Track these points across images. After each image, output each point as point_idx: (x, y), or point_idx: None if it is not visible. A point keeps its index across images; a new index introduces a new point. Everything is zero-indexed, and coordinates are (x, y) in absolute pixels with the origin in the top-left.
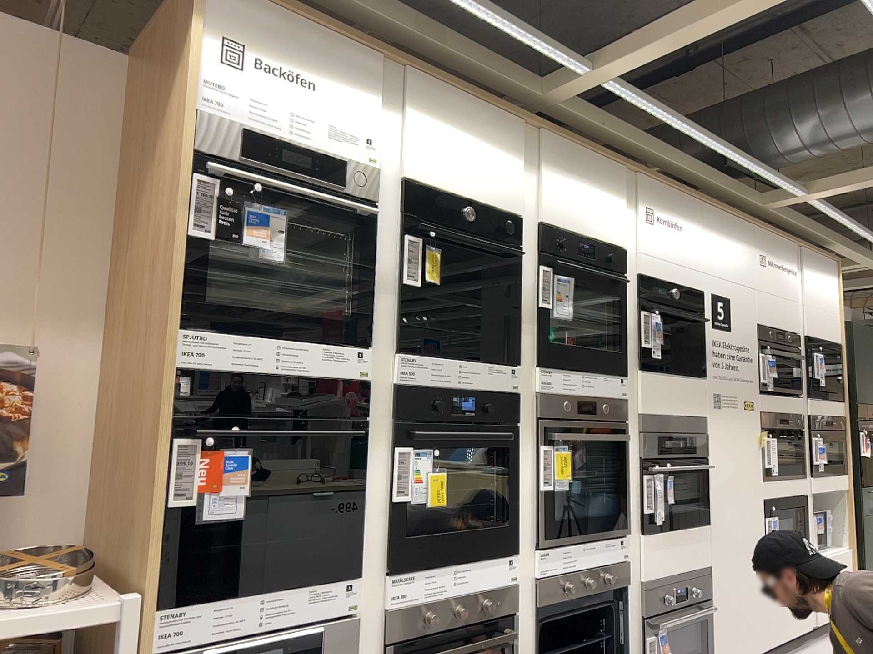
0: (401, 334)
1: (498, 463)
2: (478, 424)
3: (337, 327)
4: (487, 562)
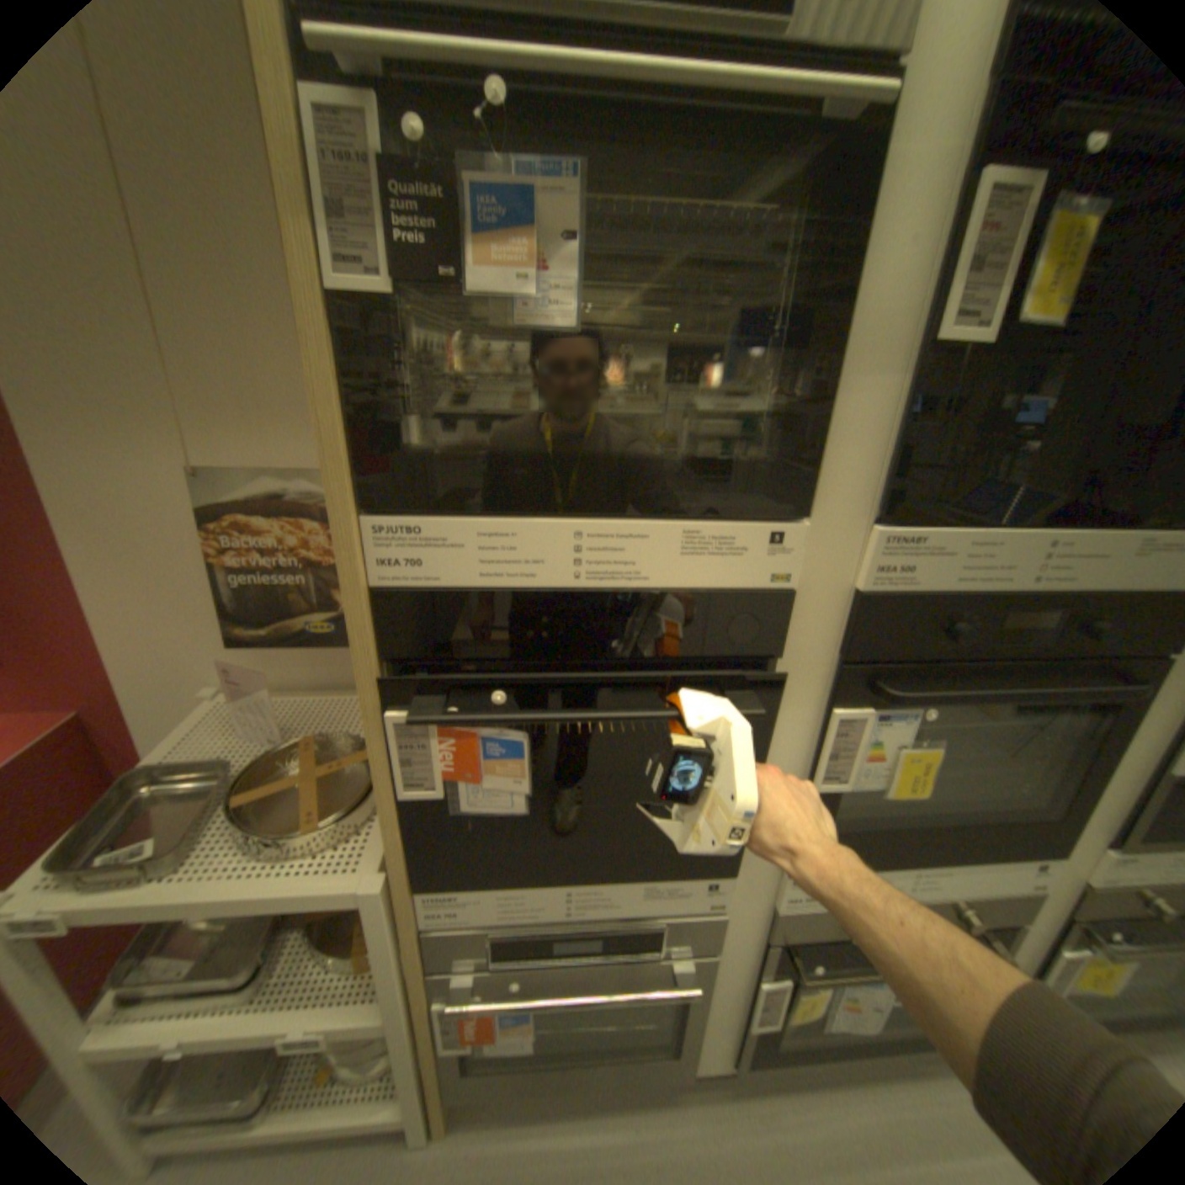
0: (896, 473)
1: (1083, 723)
2: (1062, 665)
3: (709, 474)
4: (989, 878)
